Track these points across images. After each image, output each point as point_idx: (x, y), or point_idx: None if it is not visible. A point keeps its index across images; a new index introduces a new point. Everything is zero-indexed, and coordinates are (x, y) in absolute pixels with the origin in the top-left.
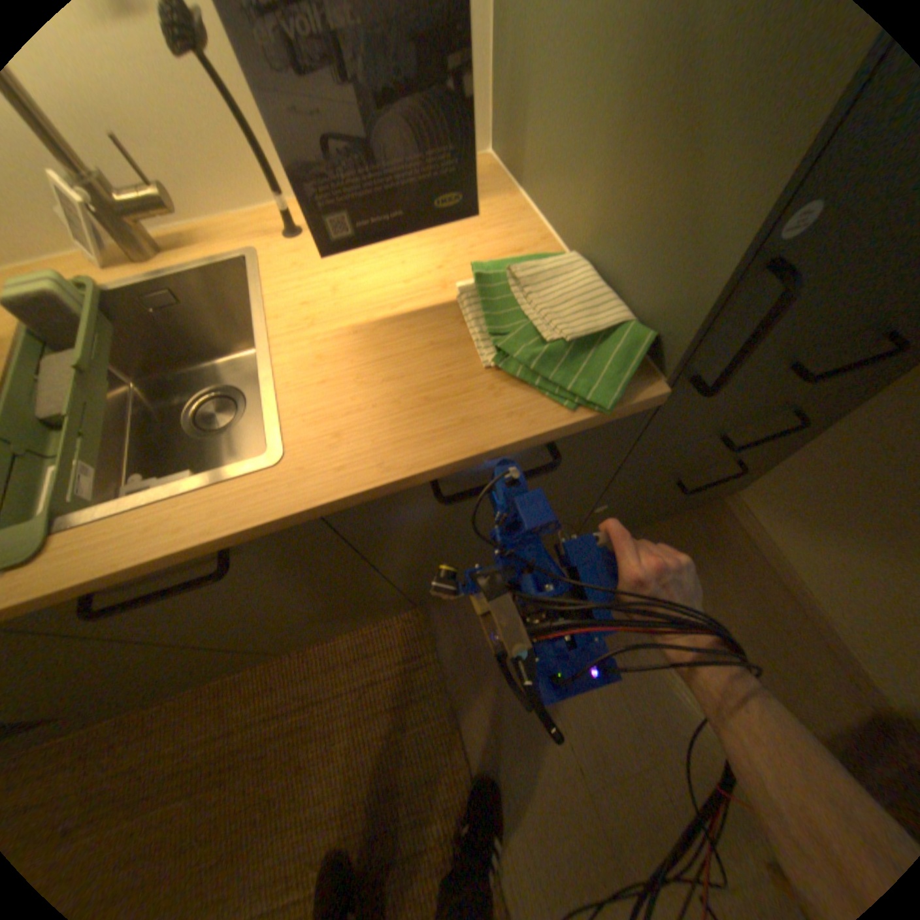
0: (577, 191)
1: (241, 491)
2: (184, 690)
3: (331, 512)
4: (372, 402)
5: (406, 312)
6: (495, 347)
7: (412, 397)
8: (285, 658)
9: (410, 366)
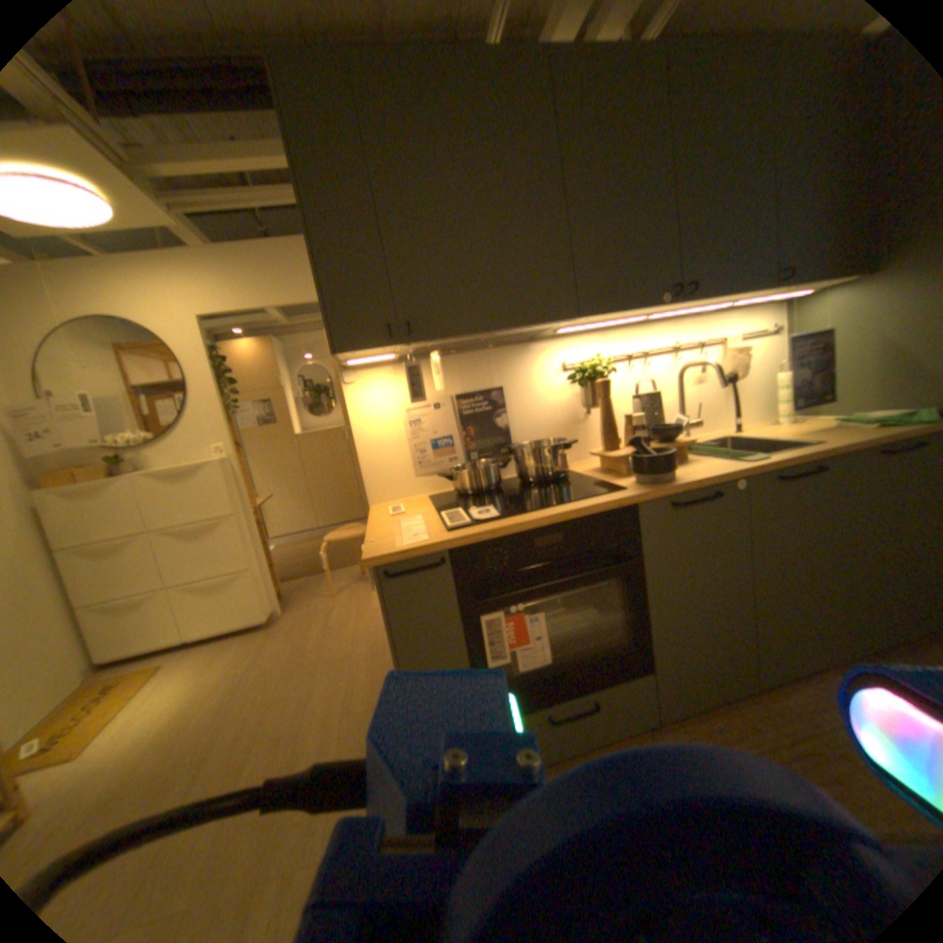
0: (862, 398)
1: (823, 444)
2: (677, 735)
3: (861, 444)
4: (841, 434)
5: (820, 429)
6: (872, 423)
7: (855, 432)
8: (753, 711)
9: (842, 431)
